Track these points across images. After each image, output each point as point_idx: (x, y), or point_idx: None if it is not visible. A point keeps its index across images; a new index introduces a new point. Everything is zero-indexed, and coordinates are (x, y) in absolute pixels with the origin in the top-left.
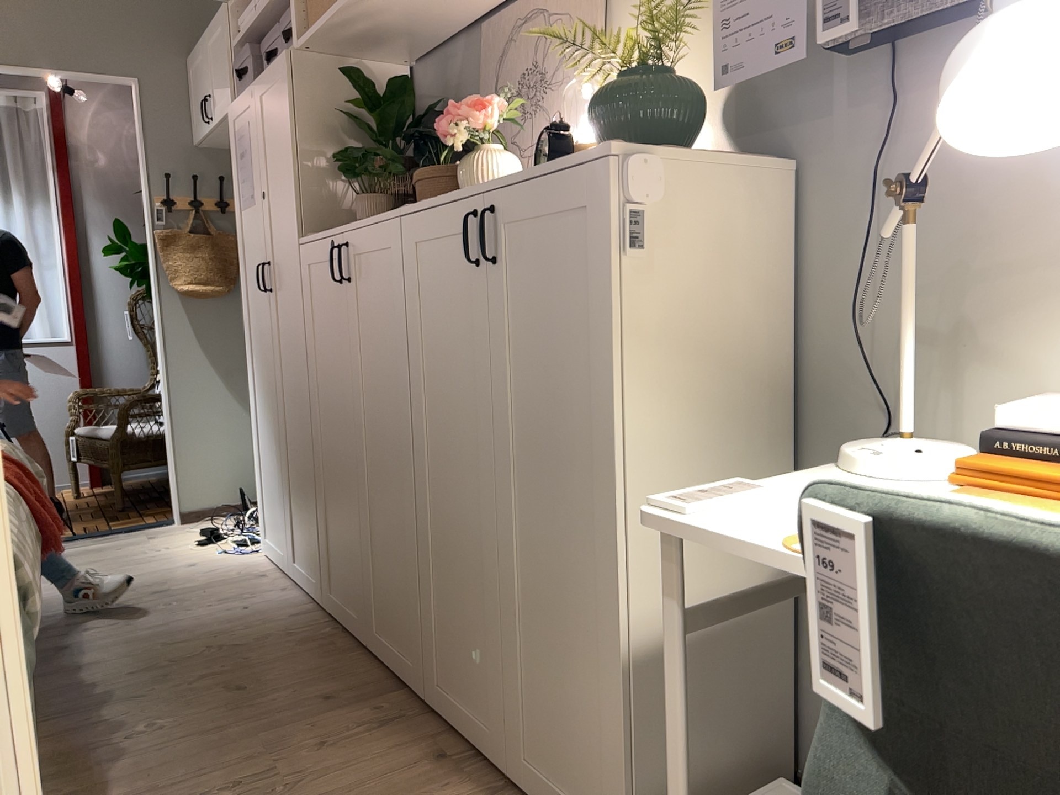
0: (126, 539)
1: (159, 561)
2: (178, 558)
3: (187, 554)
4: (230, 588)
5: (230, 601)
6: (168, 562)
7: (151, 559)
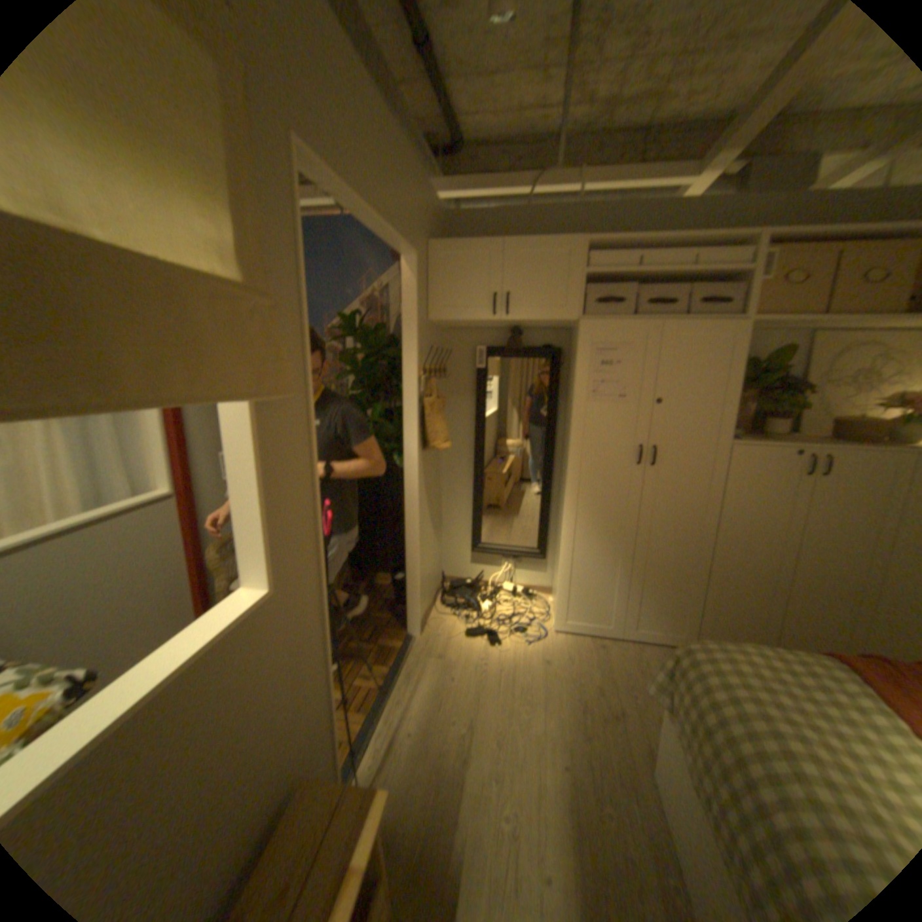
0: (425, 670)
1: (518, 673)
2: (521, 664)
3: (517, 658)
4: (619, 666)
5: (648, 674)
6: (526, 671)
7: (510, 676)
